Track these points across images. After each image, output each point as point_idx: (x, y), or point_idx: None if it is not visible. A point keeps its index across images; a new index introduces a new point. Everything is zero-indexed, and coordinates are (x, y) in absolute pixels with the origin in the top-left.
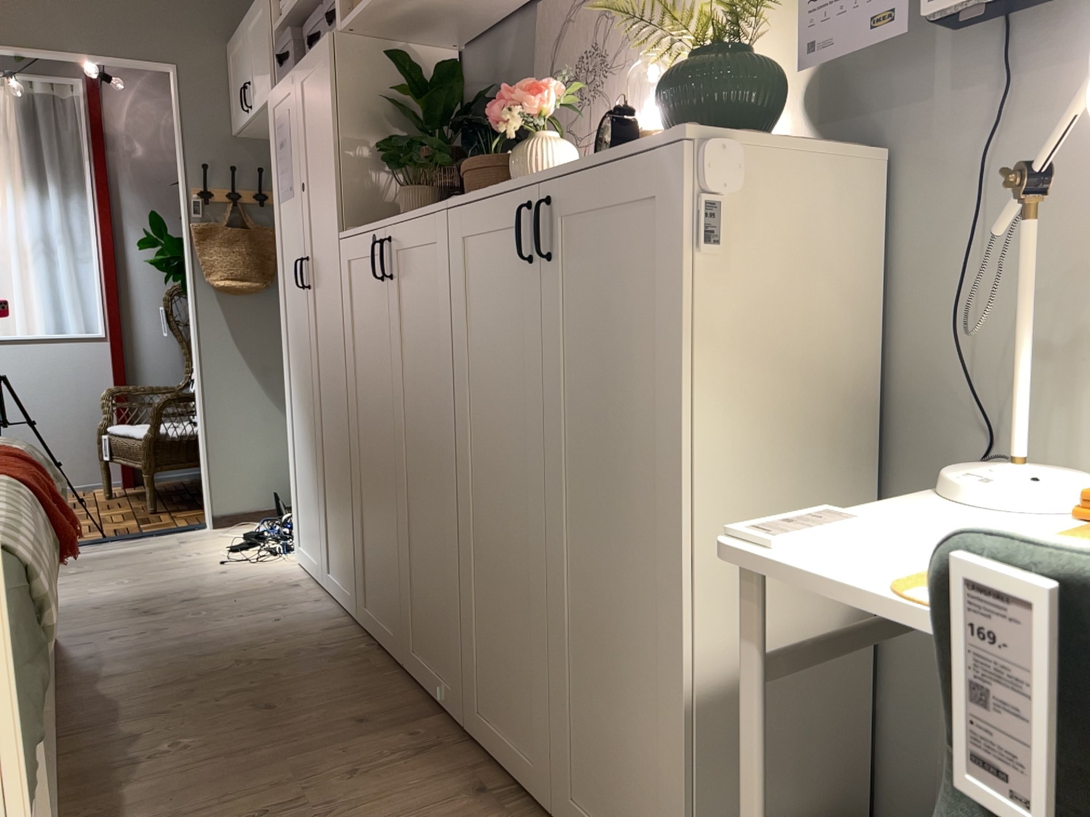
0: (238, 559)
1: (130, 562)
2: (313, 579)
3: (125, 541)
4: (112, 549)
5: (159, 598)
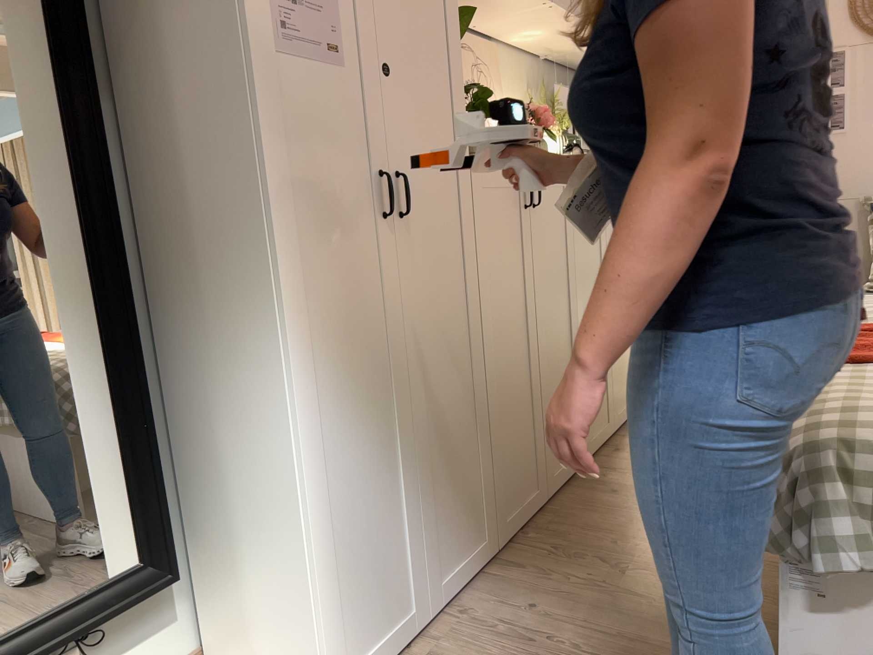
0: None
1: None
2: None
3: None
4: None
5: None
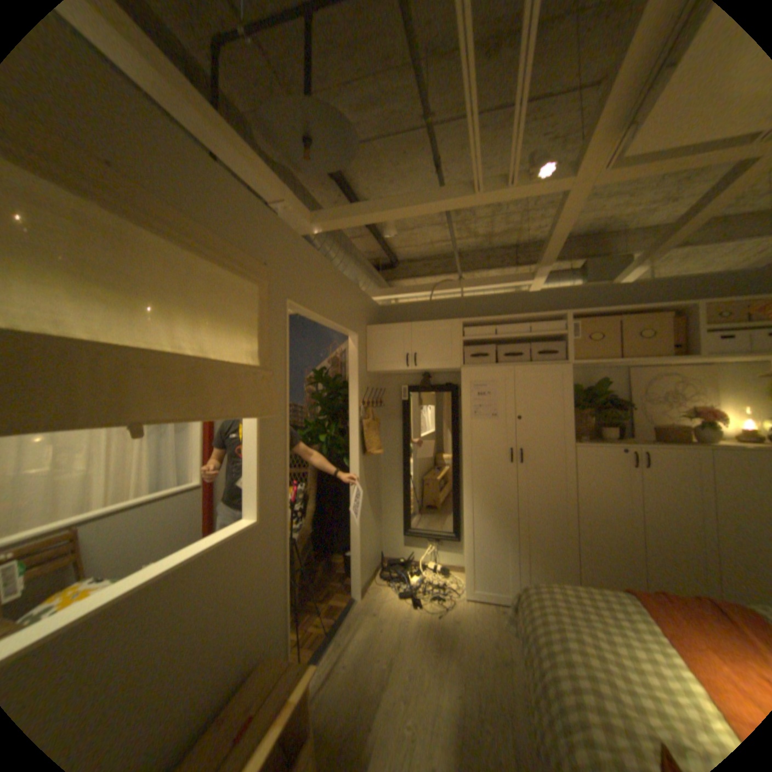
0: (436, 614)
1: (392, 645)
2: (498, 608)
3: (341, 634)
4: (351, 643)
5: (482, 655)
